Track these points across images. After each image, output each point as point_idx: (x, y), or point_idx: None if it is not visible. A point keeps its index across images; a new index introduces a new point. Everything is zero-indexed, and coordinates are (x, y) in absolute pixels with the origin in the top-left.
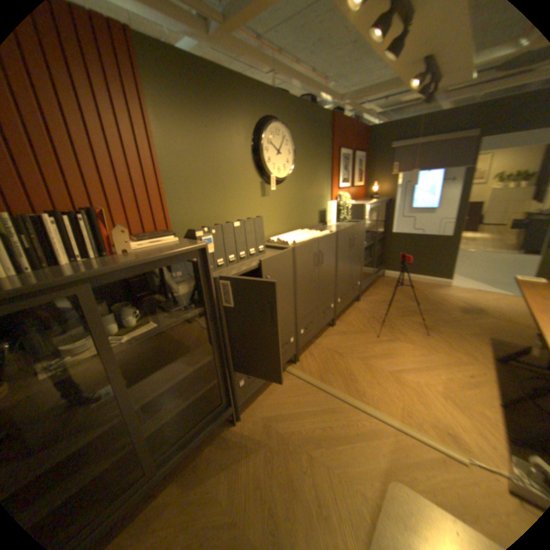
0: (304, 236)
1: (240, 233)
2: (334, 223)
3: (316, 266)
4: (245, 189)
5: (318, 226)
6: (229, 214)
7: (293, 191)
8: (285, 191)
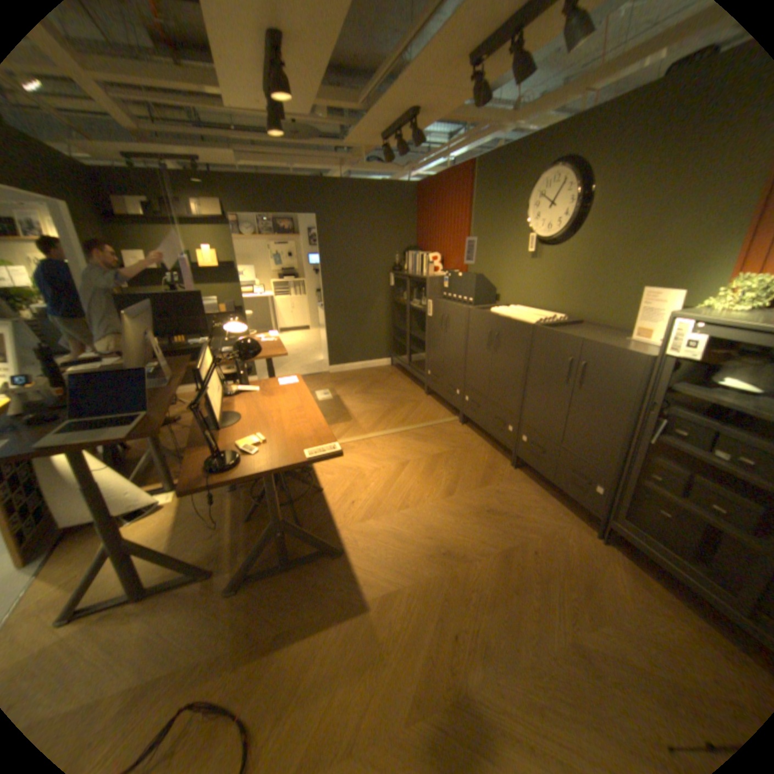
0: (513, 312)
1: (460, 281)
2: (662, 343)
3: (490, 347)
4: (515, 248)
5: (621, 331)
6: (498, 270)
7: (583, 255)
8: (565, 255)
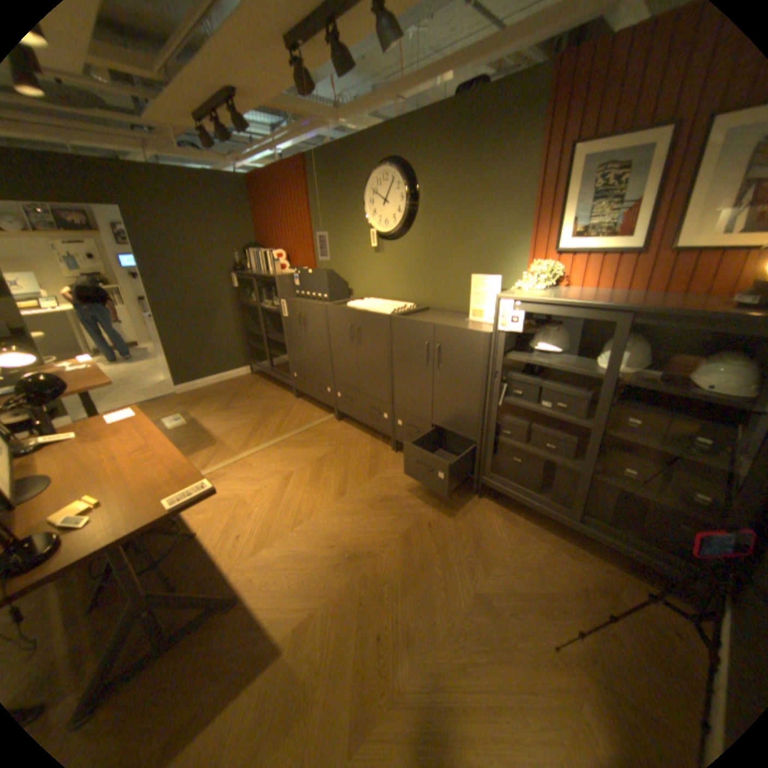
0: (368, 306)
1: (312, 279)
2: (491, 321)
3: (353, 341)
4: (359, 244)
5: (459, 314)
6: (347, 265)
7: (419, 249)
8: (404, 249)
